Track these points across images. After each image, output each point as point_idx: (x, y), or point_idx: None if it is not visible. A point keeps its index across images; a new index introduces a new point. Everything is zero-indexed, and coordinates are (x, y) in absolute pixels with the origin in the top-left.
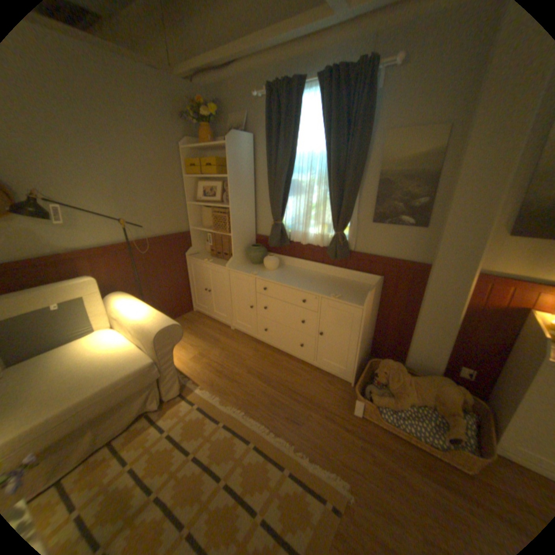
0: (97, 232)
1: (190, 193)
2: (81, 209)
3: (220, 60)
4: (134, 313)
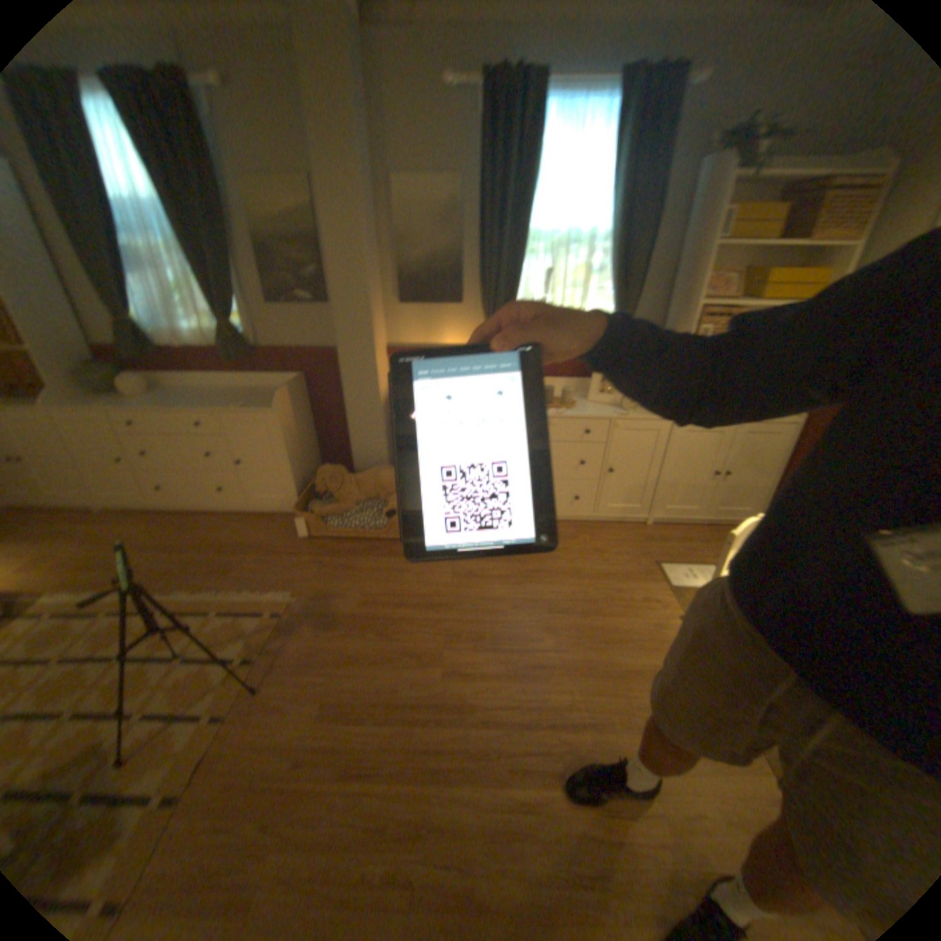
0: None
1: None
2: None
3: None
4: None
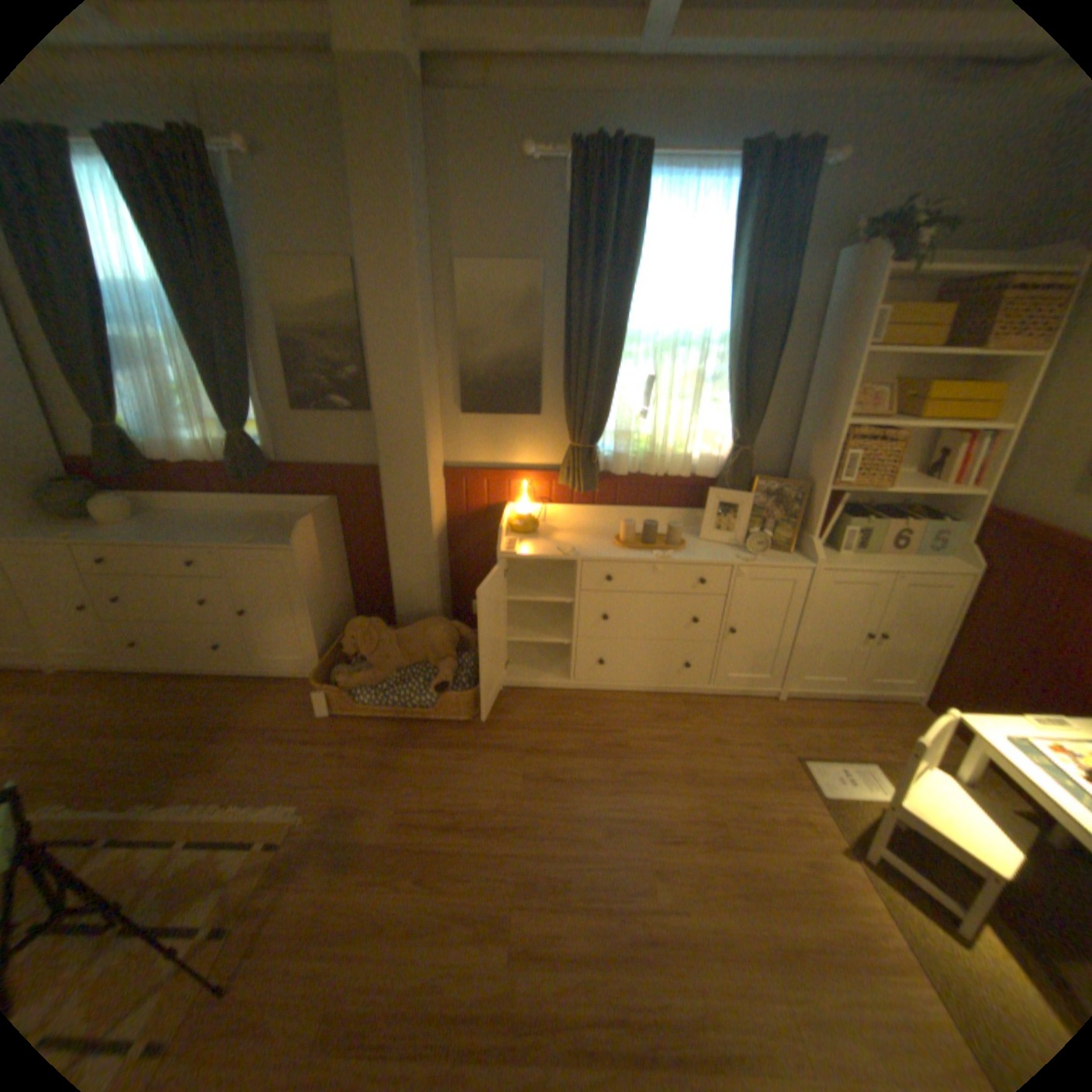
0: None
1: None
2: None
3: None
4: None
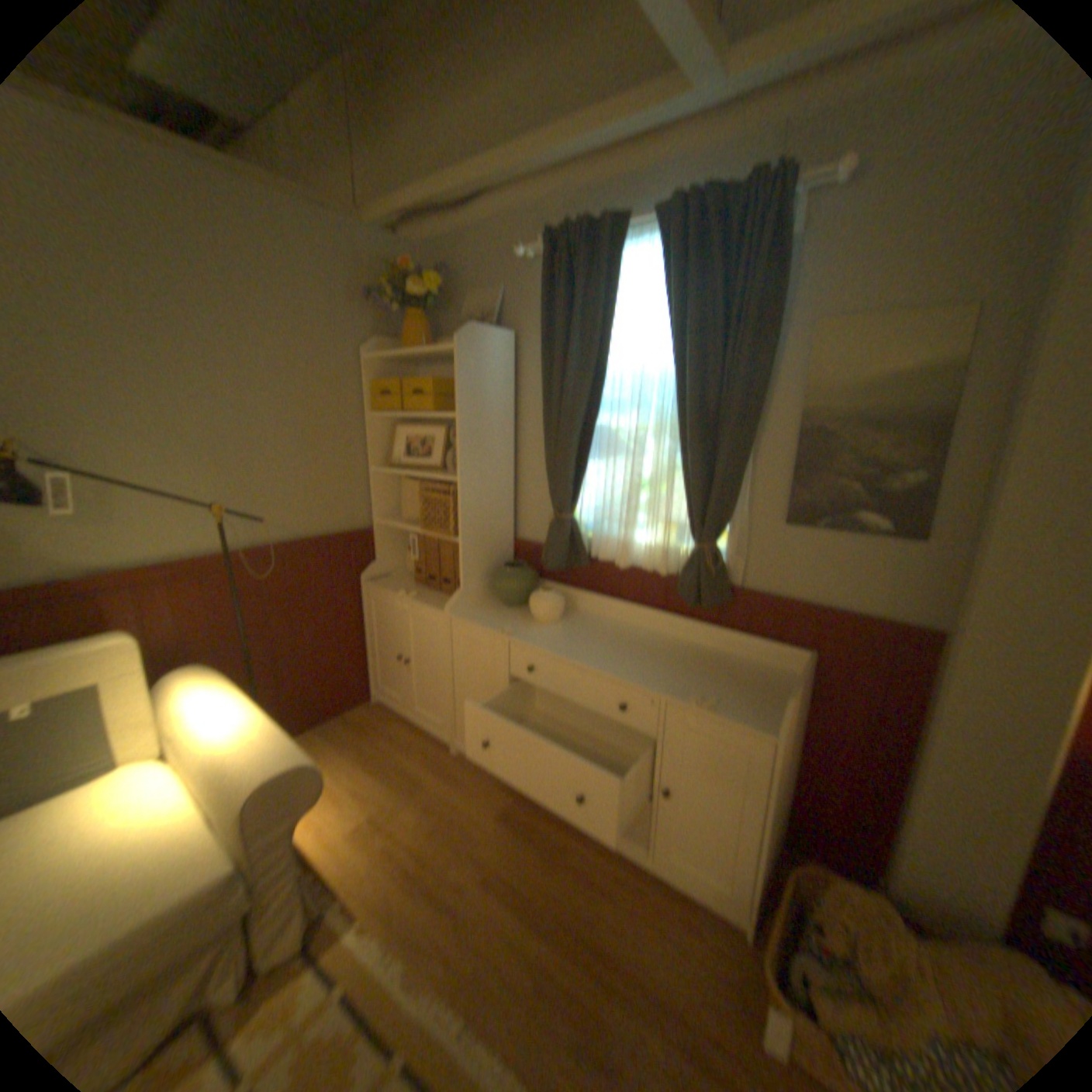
0: (162, 533)
1: (379, 450)
2: (129, 484)
3: (454, 194)
4: (211, 733)
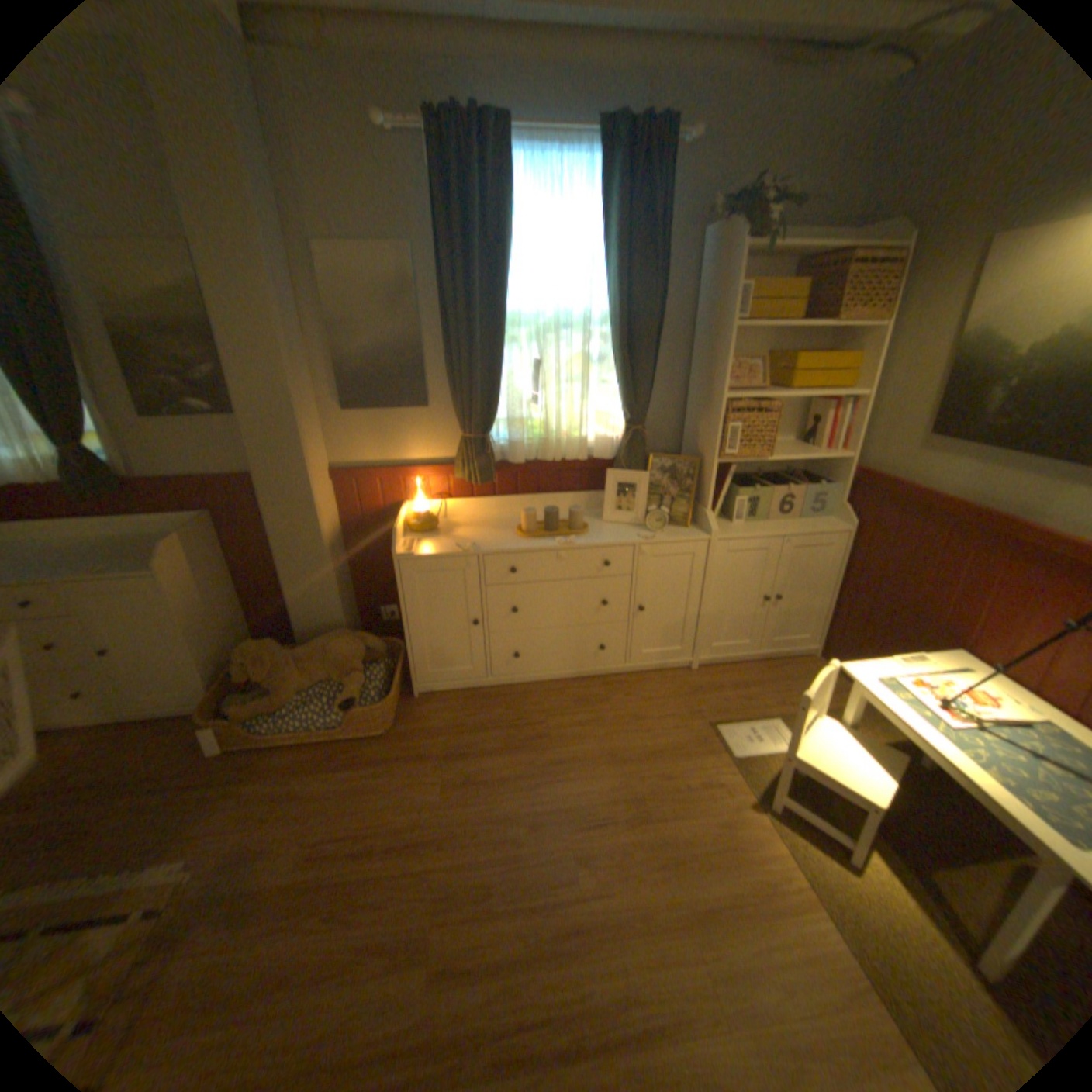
0: None
1: None
2: None
3: None
4: None
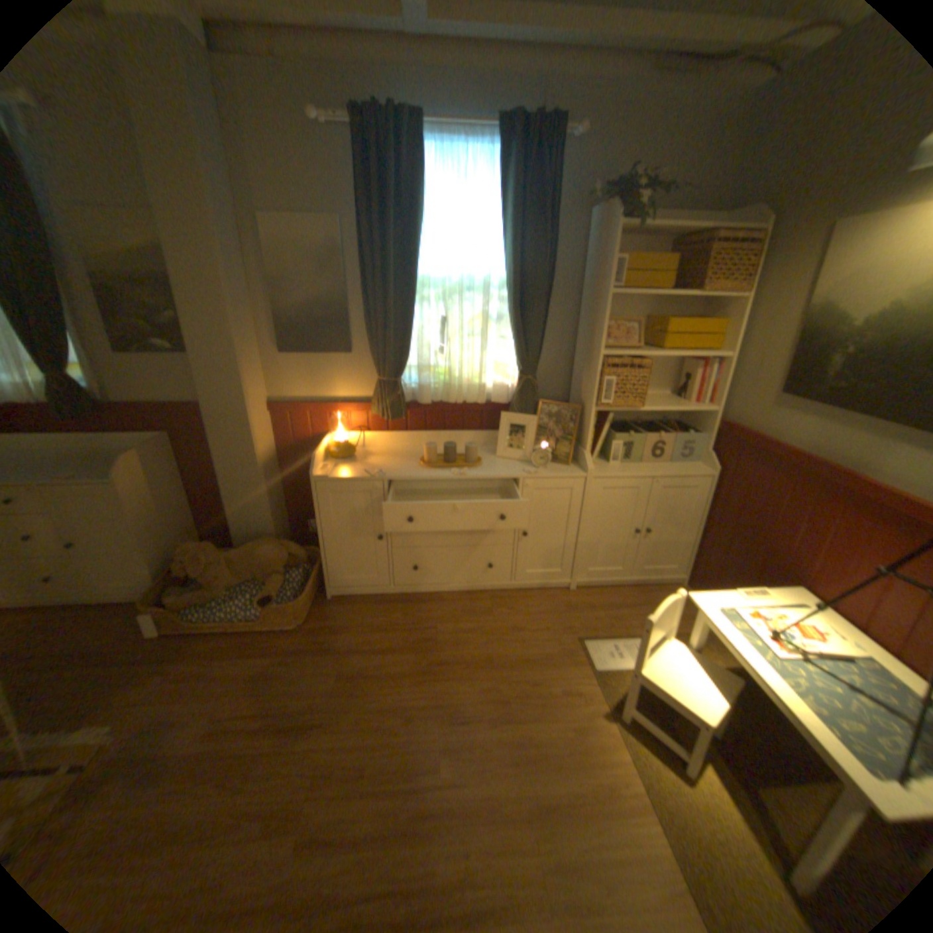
0: None
1: None
2: None
3: None
4: None
